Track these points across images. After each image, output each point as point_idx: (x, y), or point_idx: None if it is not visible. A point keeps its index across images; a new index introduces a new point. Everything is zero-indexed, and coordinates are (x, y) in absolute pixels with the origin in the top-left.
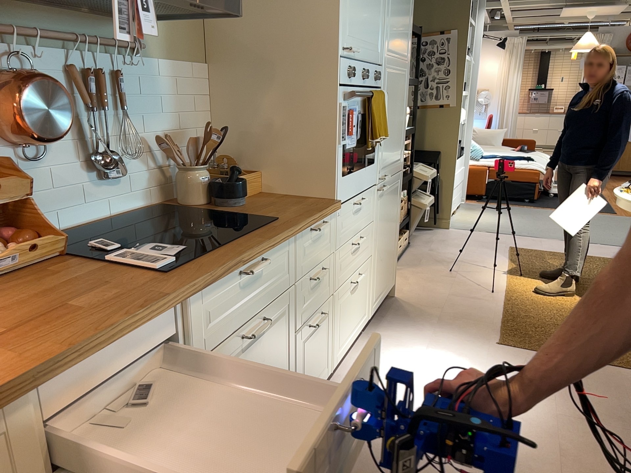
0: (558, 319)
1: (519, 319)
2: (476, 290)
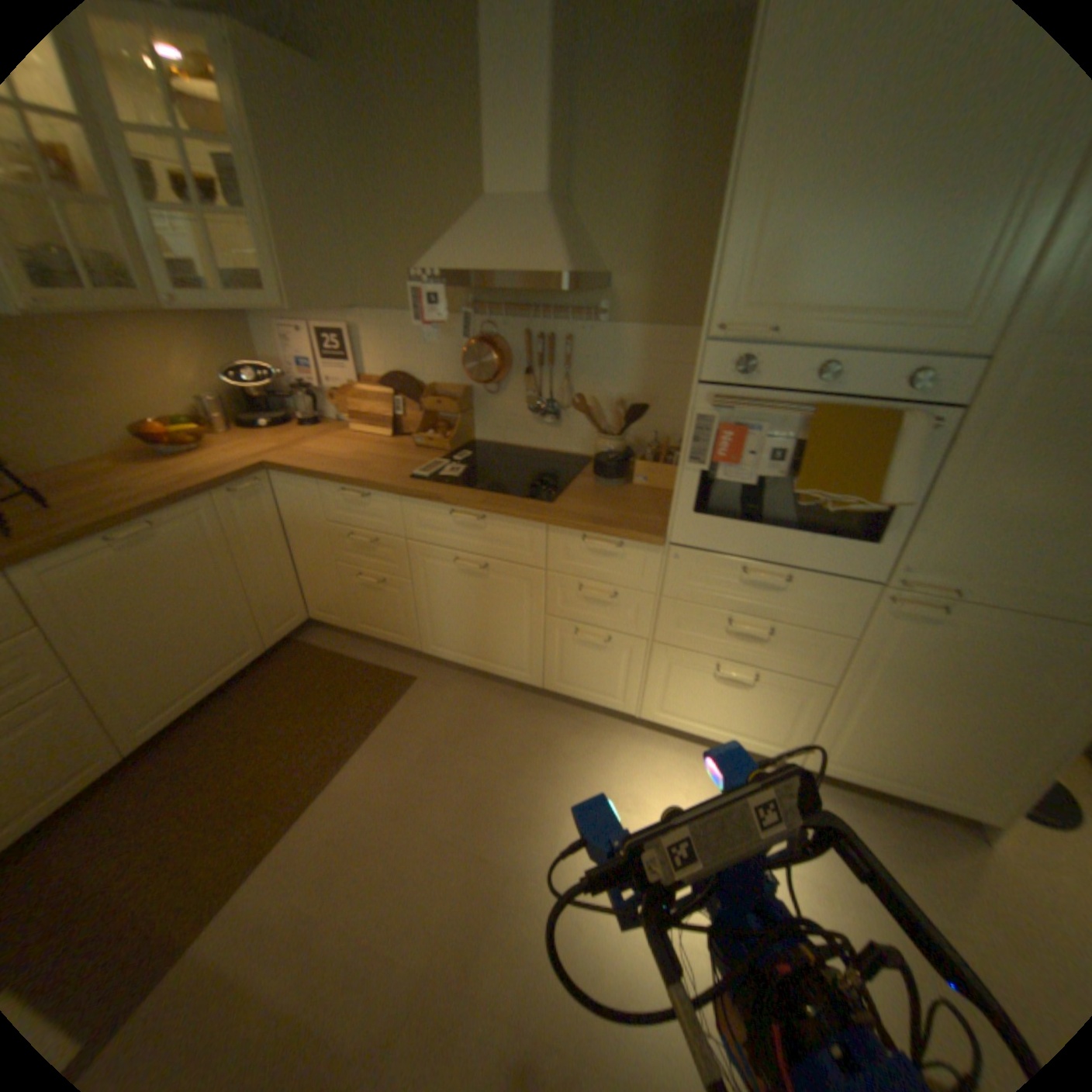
0: None
1: None
2: None
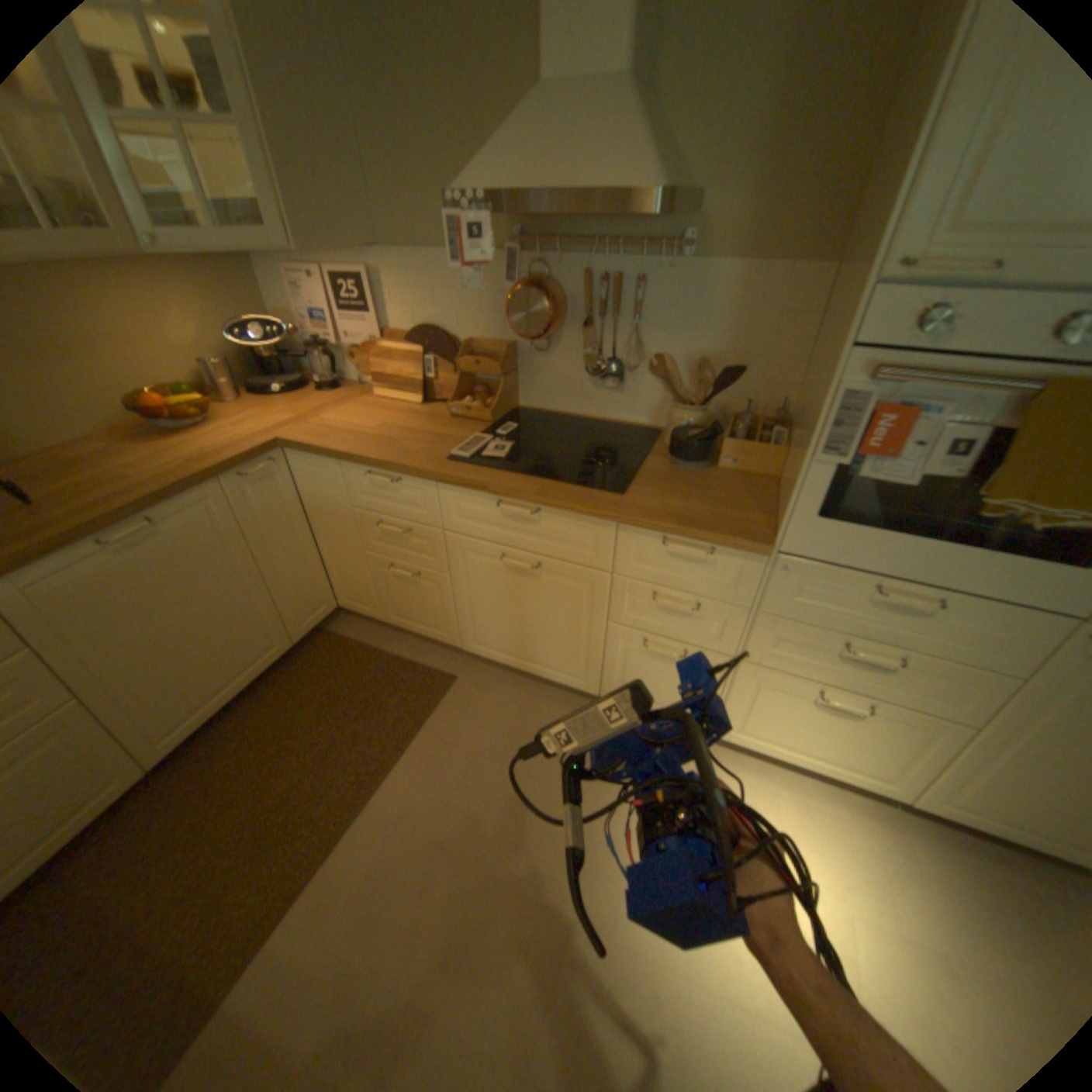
0: None
1: None
2: None
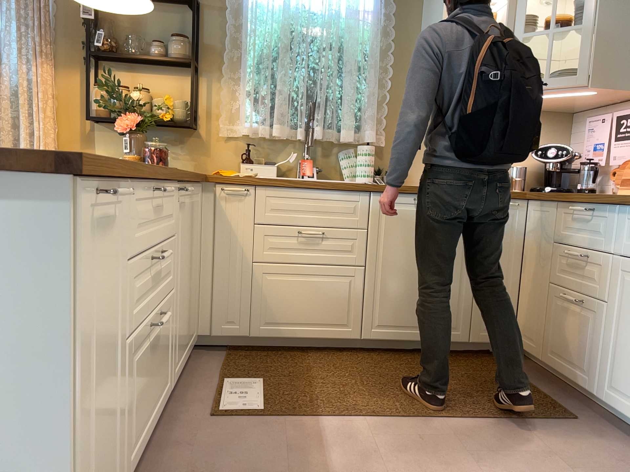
0: None
1: None
2: None
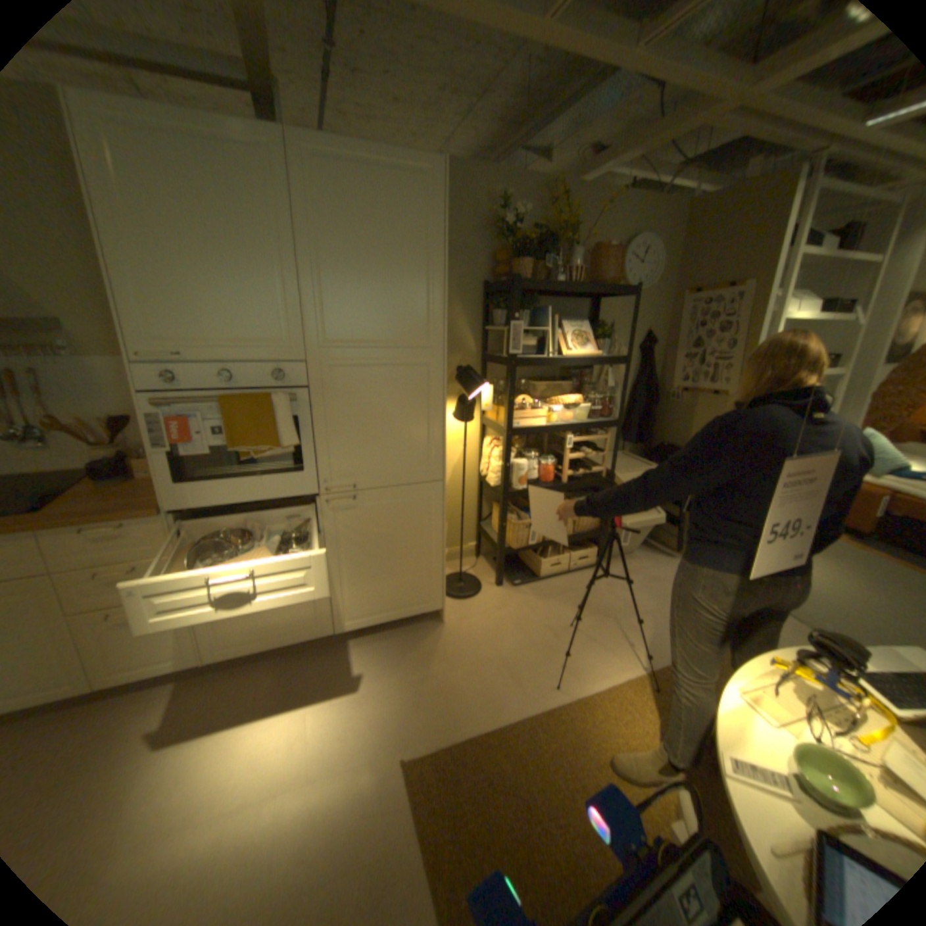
0: (555, 810)
1: (500, 759)
2: (543, 675)
